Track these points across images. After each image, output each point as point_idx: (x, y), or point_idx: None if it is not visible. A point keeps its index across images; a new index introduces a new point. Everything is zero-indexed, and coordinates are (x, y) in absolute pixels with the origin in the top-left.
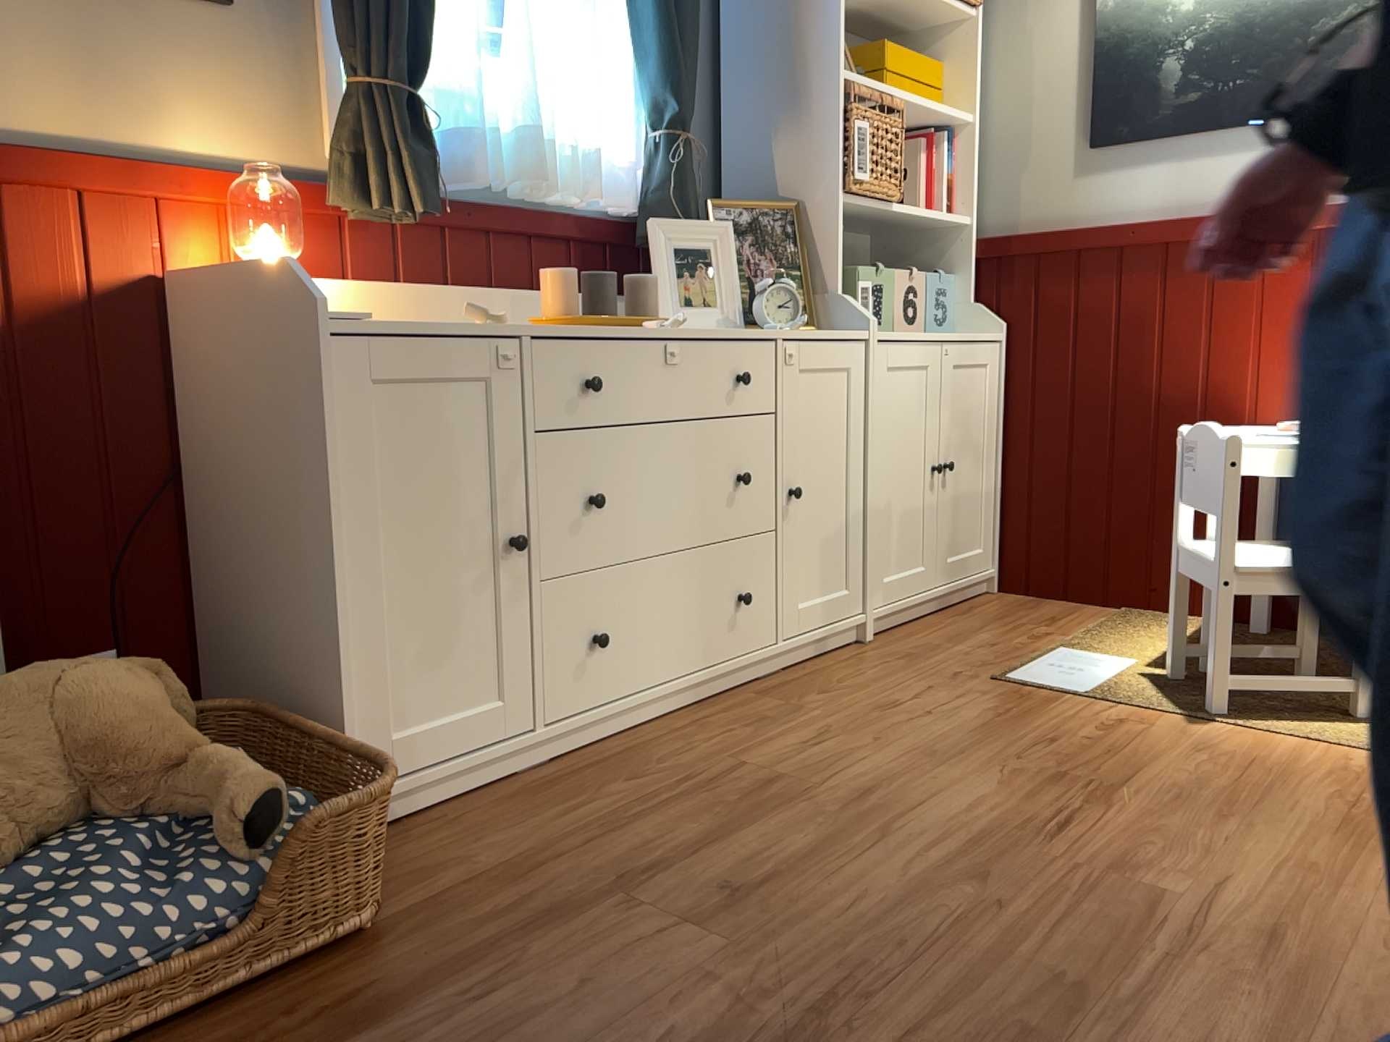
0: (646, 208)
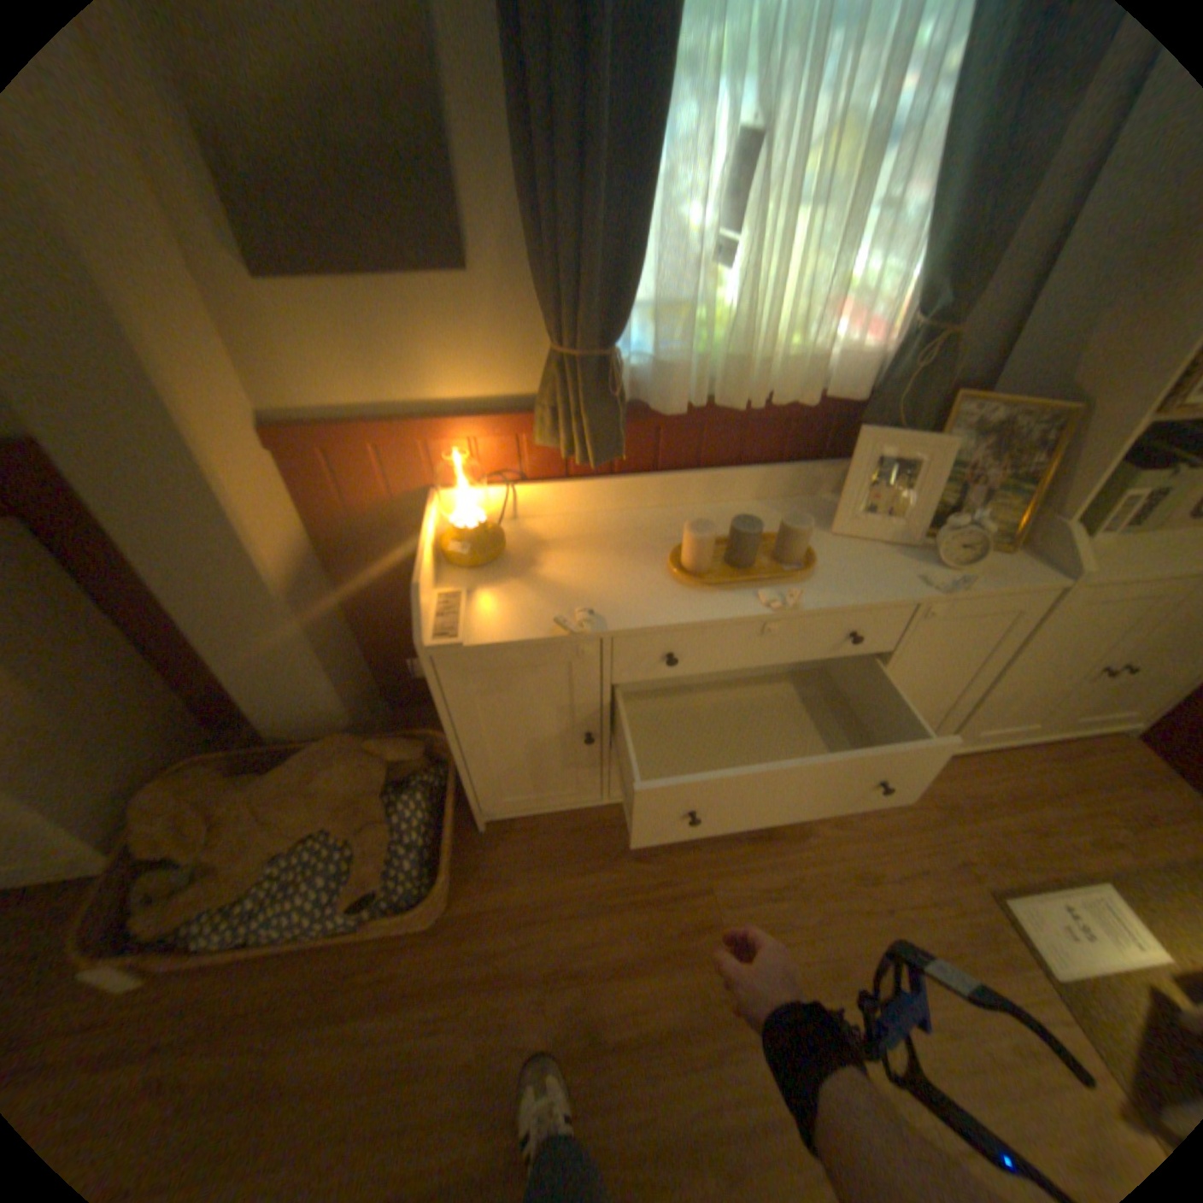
0: (881, 393)
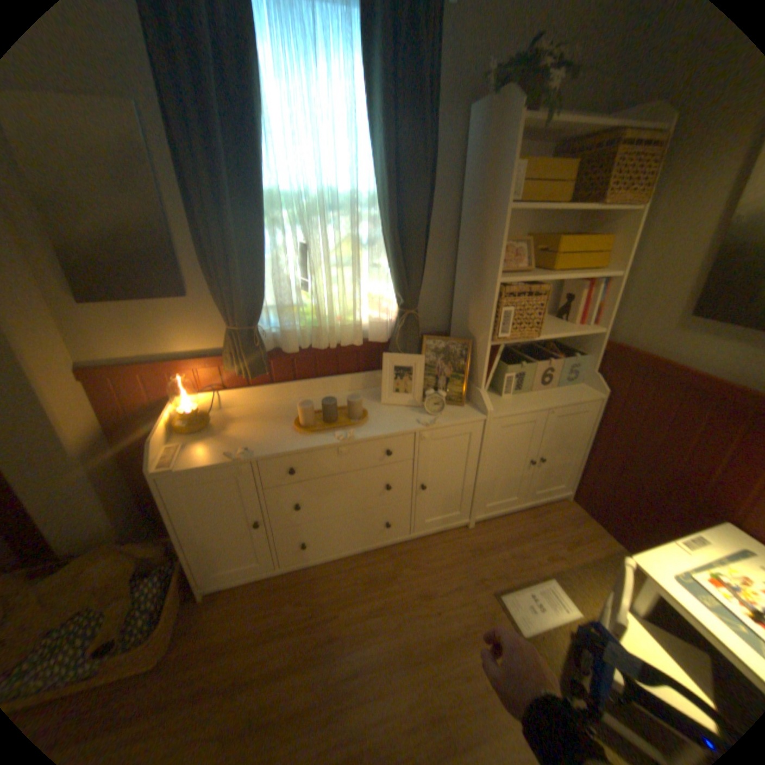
0: (392, 338)
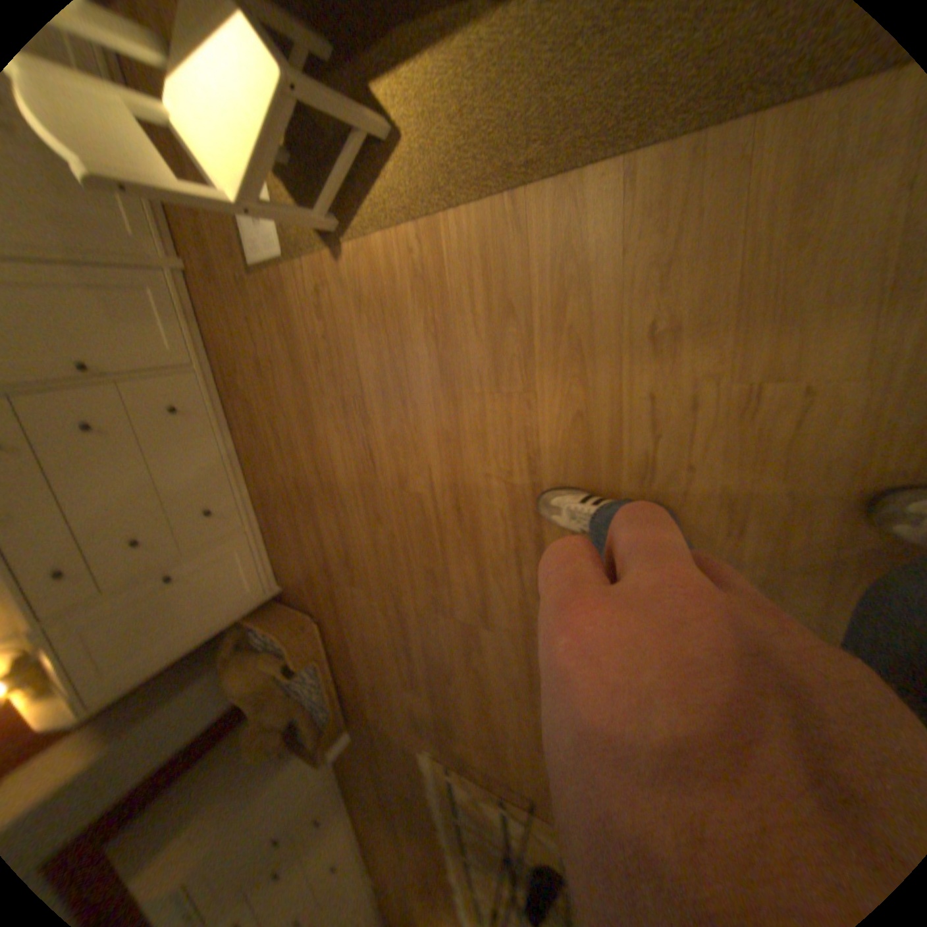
0: None
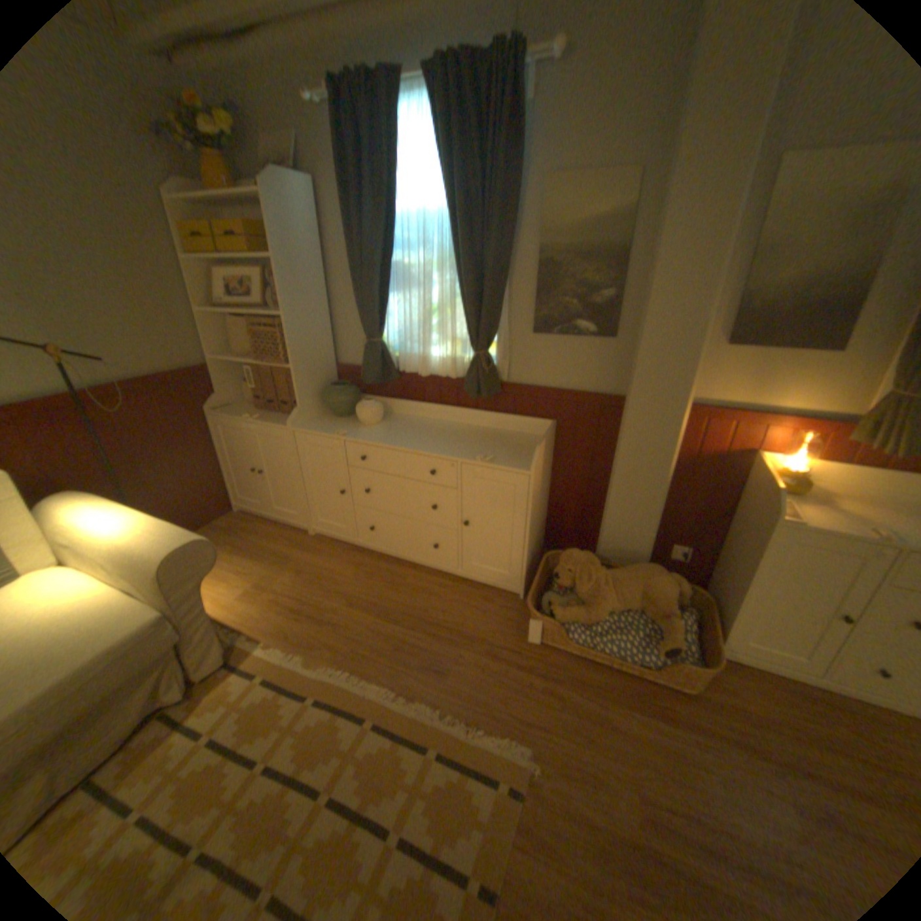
0: None
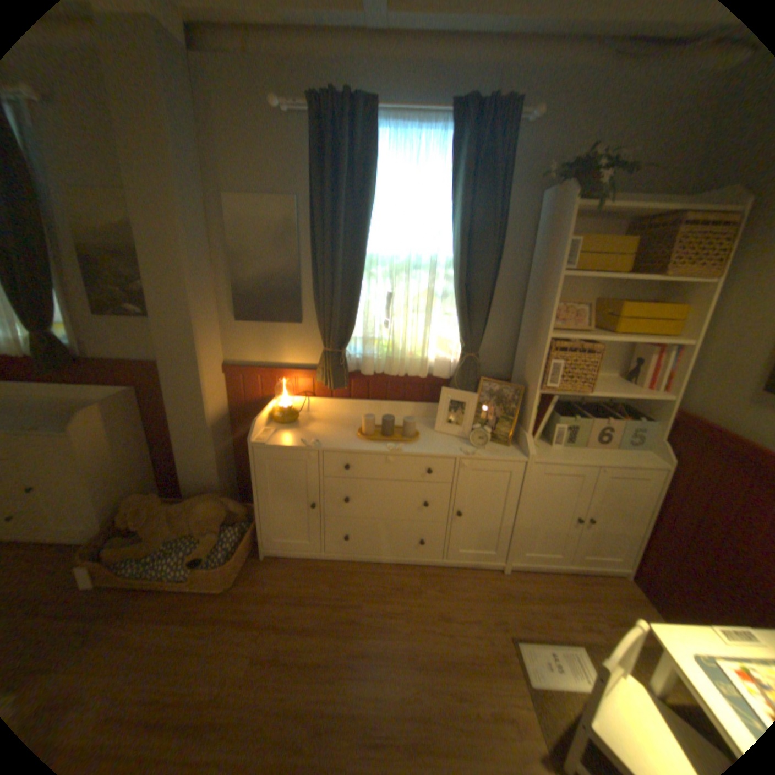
0: (453, 376)
